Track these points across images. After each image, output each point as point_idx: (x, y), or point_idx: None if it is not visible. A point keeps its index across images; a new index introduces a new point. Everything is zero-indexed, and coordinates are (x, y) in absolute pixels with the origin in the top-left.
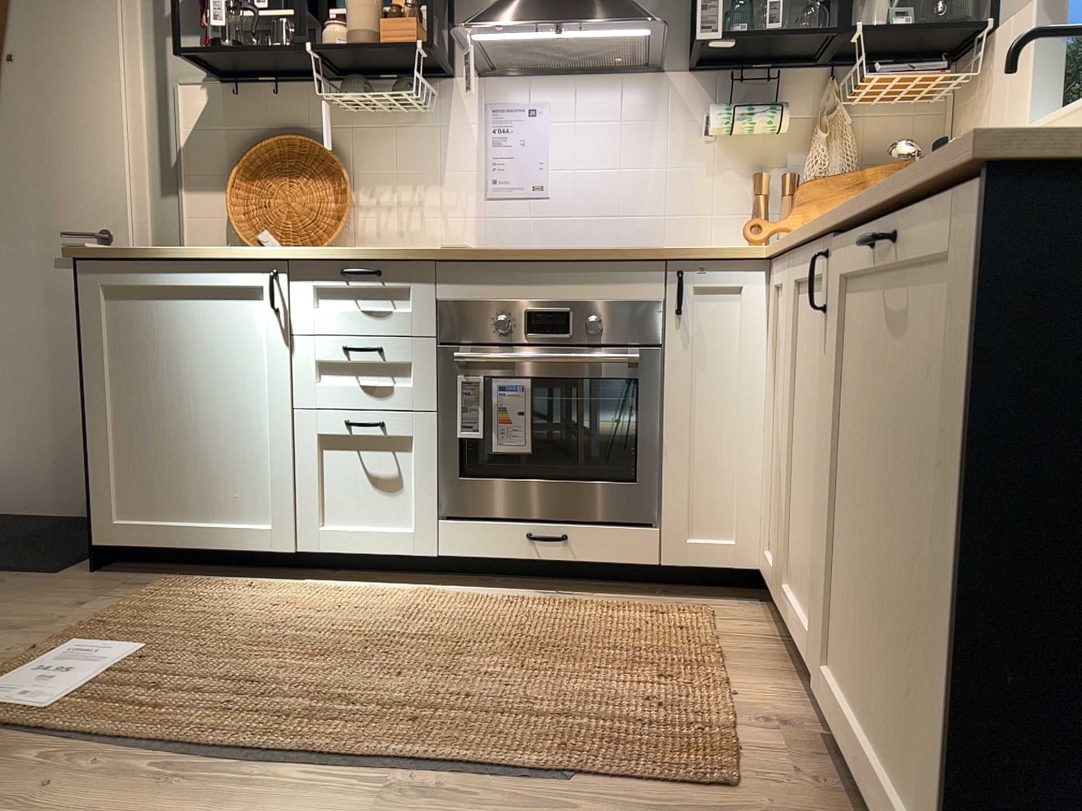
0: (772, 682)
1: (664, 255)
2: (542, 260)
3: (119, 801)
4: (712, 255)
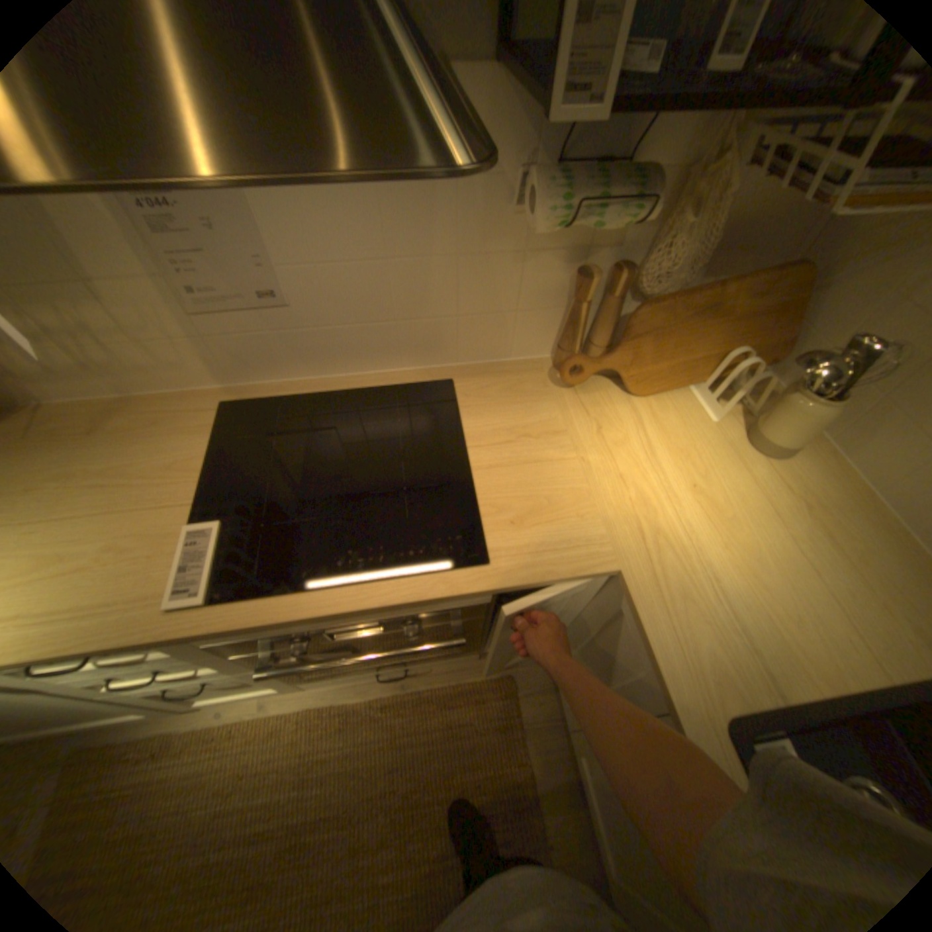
0: (565, 810)
1: (490, 591)
2: (327, 615)
3: None
4: (551, 582)
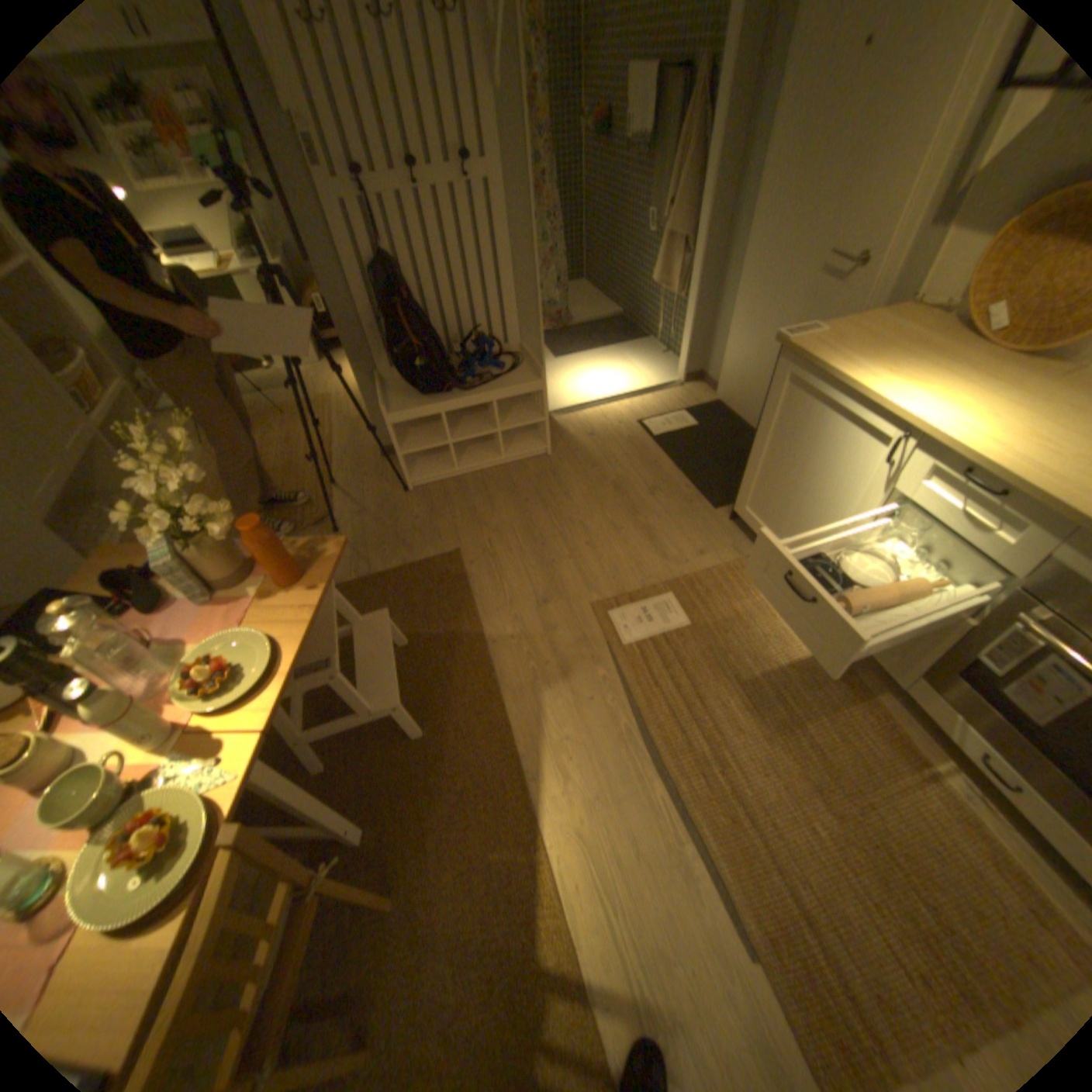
0: None
1: None
2: None
3: (606, 728)
4: None
